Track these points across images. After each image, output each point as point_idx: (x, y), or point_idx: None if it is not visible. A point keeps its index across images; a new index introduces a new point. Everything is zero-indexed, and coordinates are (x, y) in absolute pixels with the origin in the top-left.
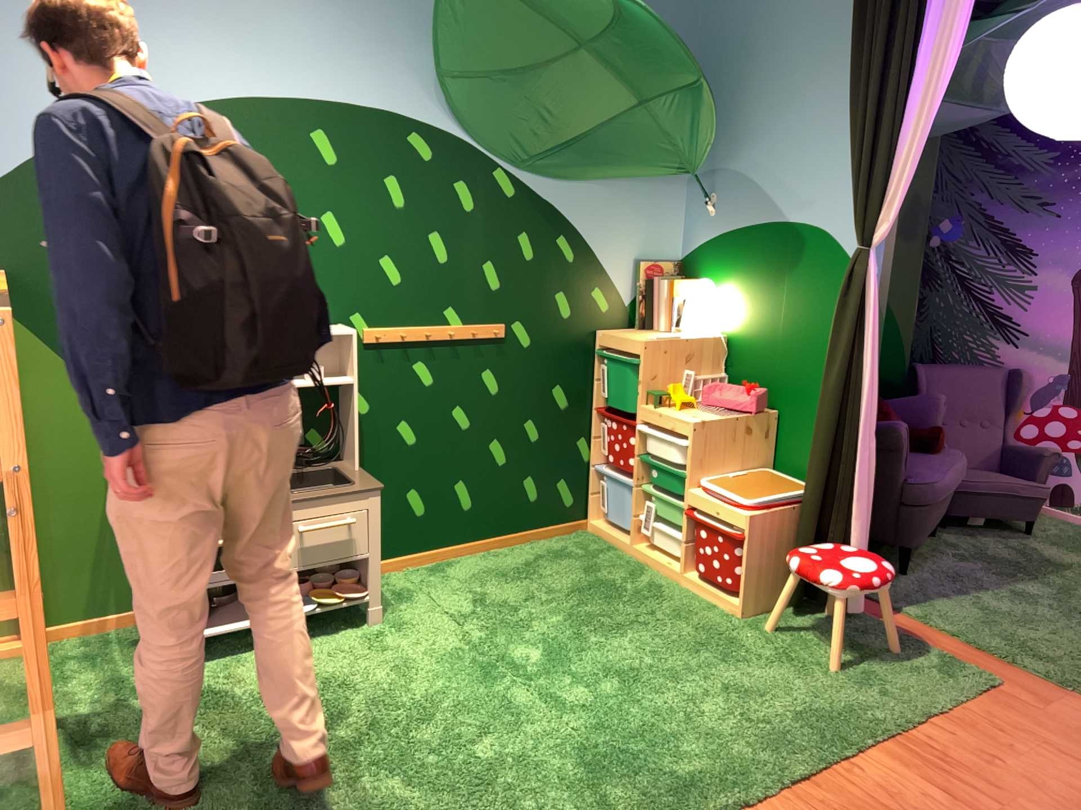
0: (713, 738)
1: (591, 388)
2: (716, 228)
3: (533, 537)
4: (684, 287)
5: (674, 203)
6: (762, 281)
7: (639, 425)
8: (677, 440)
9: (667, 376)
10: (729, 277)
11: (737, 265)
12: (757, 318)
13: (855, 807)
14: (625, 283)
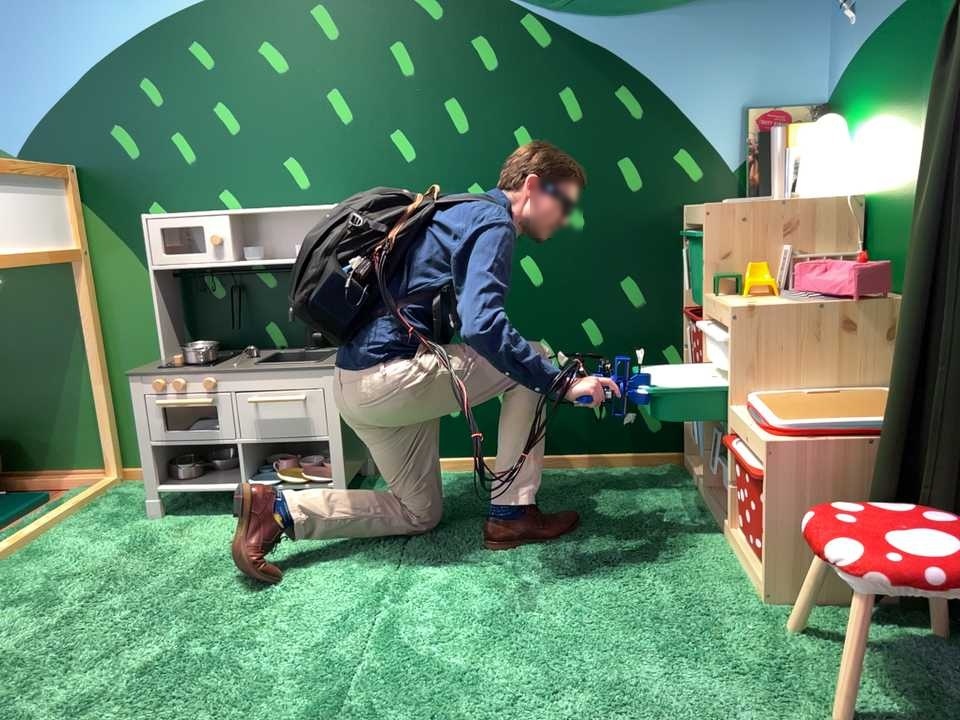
0: None
1: (682, 281)
2: (859, 32)
3: (603, 465)
4: (814, 130)
5: (813, 17)
6: (905, 89)
7: (710, 324)
8: (728, 336)
9: (754, 254)
10: (873, 100)
11: (880, 79)
12: (902, 152)
13: None
14: (729, 139)
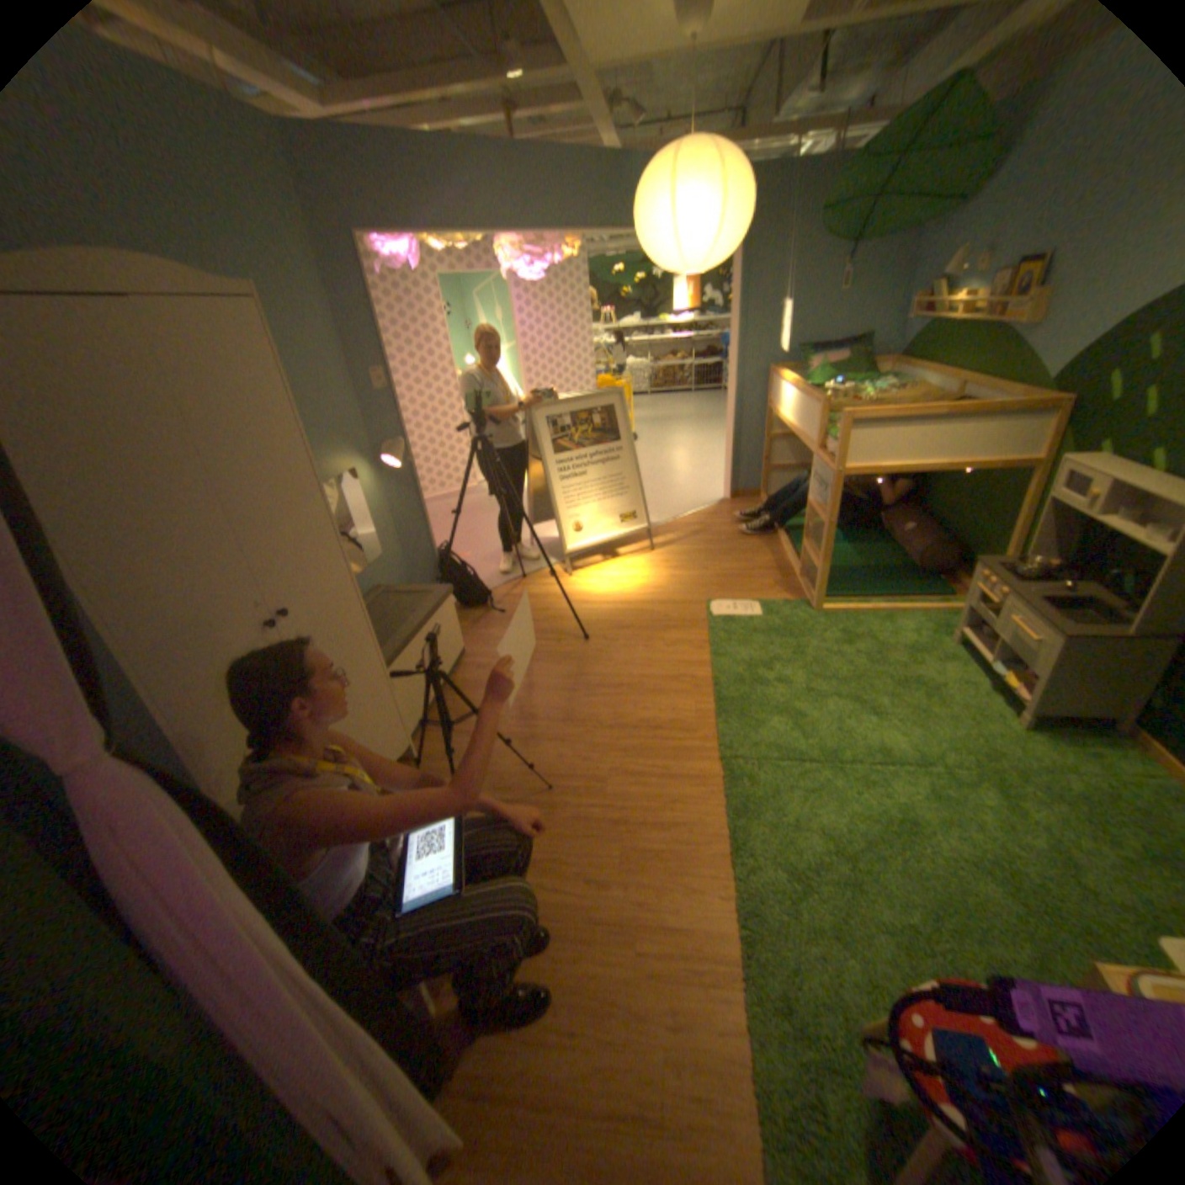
0: (781, 828)
1: None
2: None
3: None
4: None
5: None
6: None
7: None
8: None
9: None
10: None
11: None
12: None
13: (679, 855)
14: None
